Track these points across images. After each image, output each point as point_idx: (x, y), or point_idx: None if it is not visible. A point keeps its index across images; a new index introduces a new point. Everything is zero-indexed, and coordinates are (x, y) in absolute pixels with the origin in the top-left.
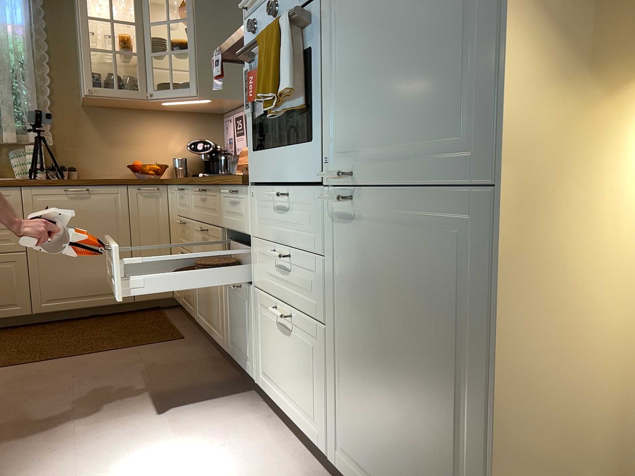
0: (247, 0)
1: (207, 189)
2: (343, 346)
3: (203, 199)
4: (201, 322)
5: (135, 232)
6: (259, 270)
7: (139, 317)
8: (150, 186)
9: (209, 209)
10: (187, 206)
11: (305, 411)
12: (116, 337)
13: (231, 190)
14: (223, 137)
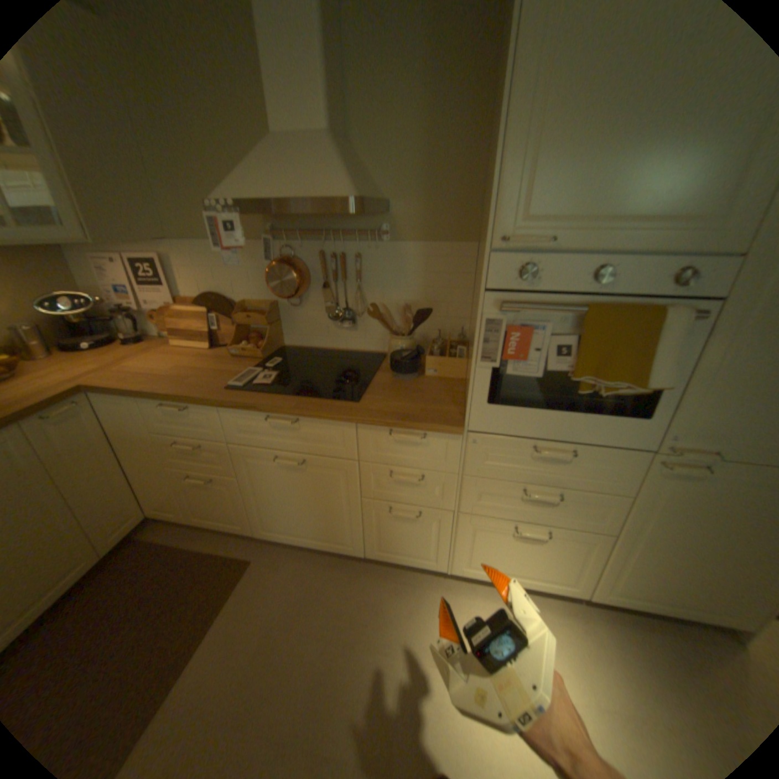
0: (535, 241)
1: (306, 420)
2: (639, 545)
3: (284, 427)
4: (277, 539)
5: (65, 479)
6: (472, 500)
7: (125, 571)
8: (61, 405)
9: (309, 440)
10: (205, 429)
11: (553, 581)
12: (157, 623)
13: (410, 433)
14: (74, 277)
